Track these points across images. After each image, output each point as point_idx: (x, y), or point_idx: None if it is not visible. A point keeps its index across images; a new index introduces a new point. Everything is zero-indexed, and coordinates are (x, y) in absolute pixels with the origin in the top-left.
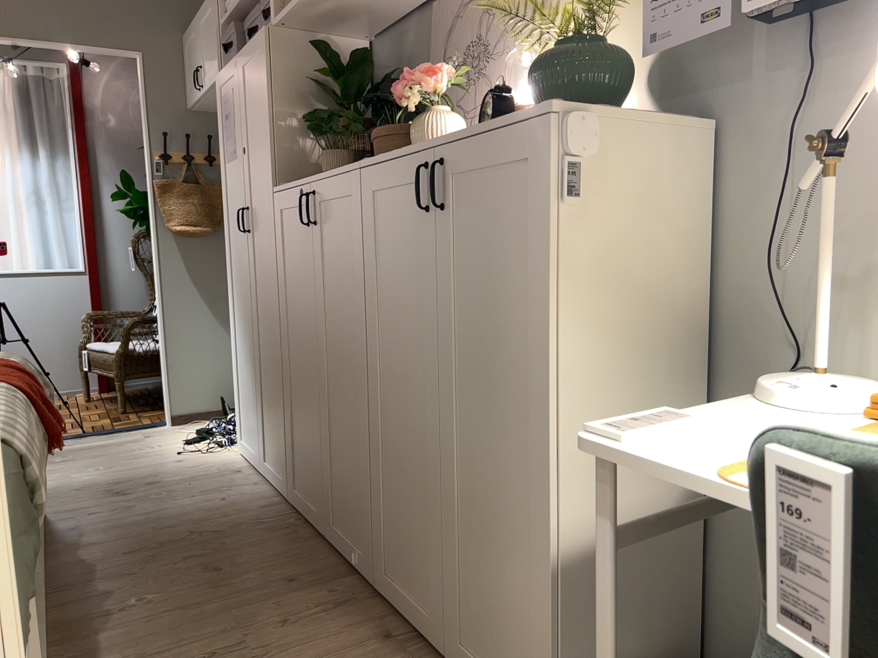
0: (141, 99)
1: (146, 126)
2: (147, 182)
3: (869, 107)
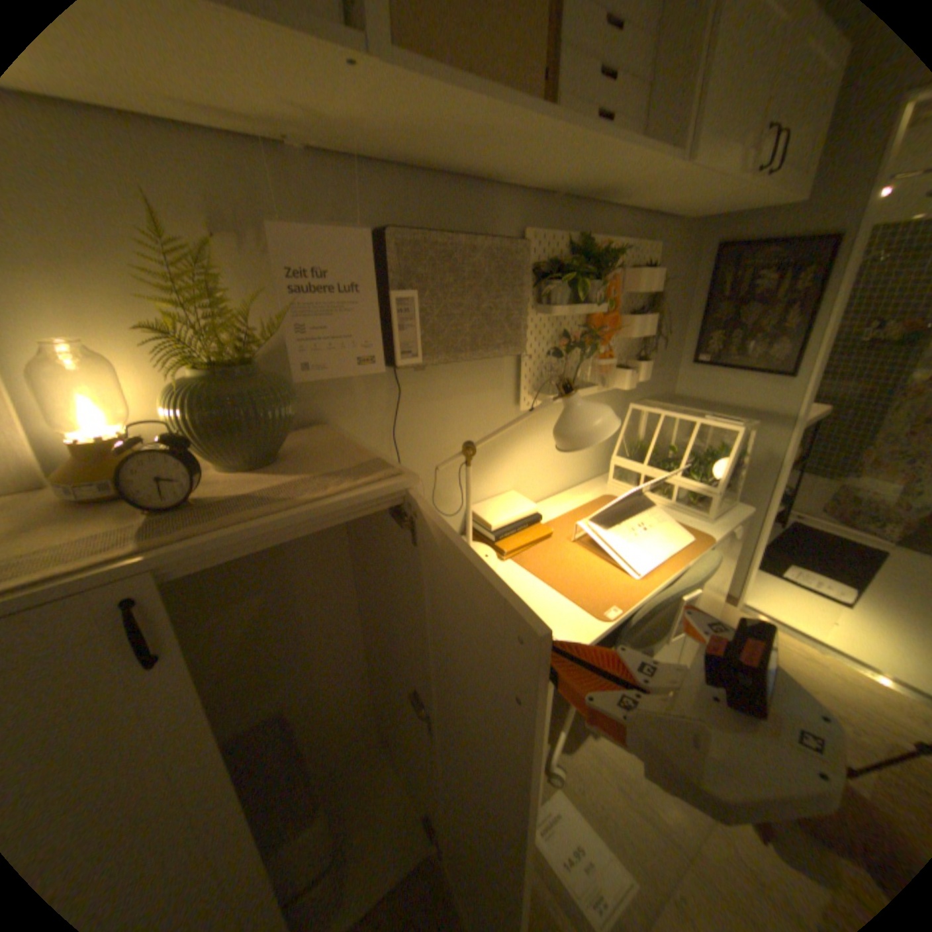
0: None
1: None
2: None
3: (421, 411)
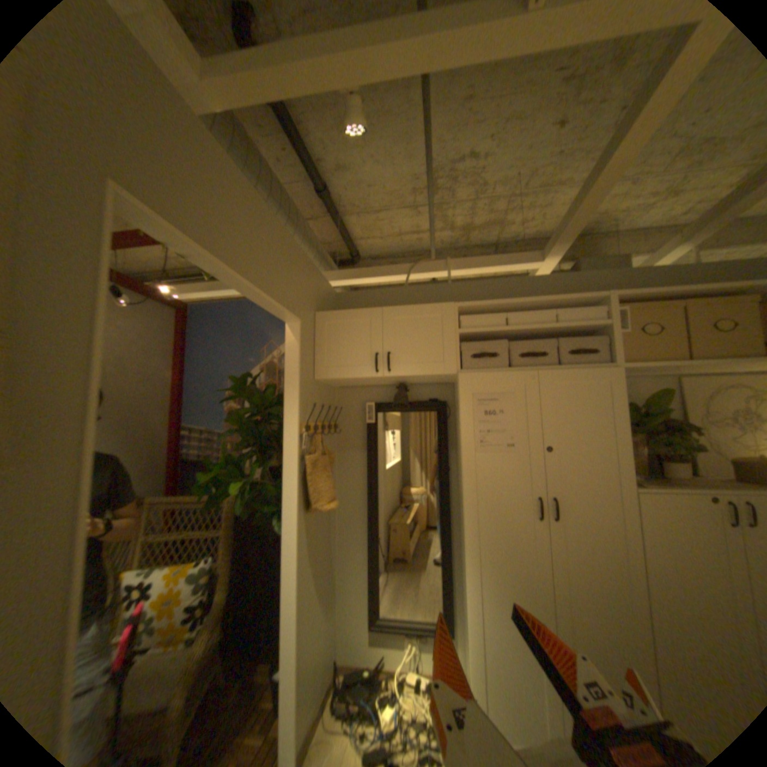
0: (291, 368)
1: (298, 397)
2: (285, 458)
3: None
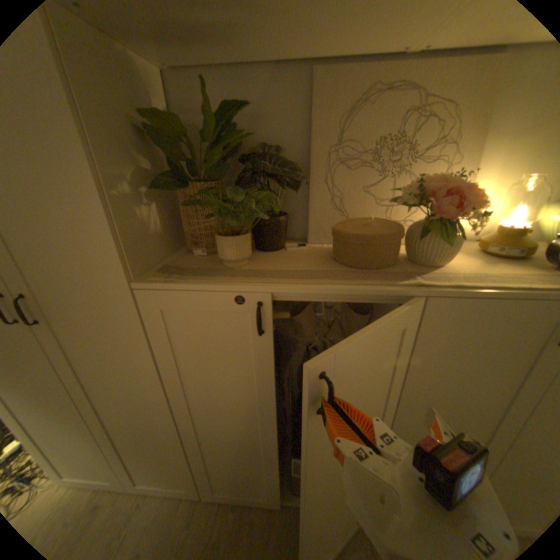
0: None
1: None
2: None
3: None
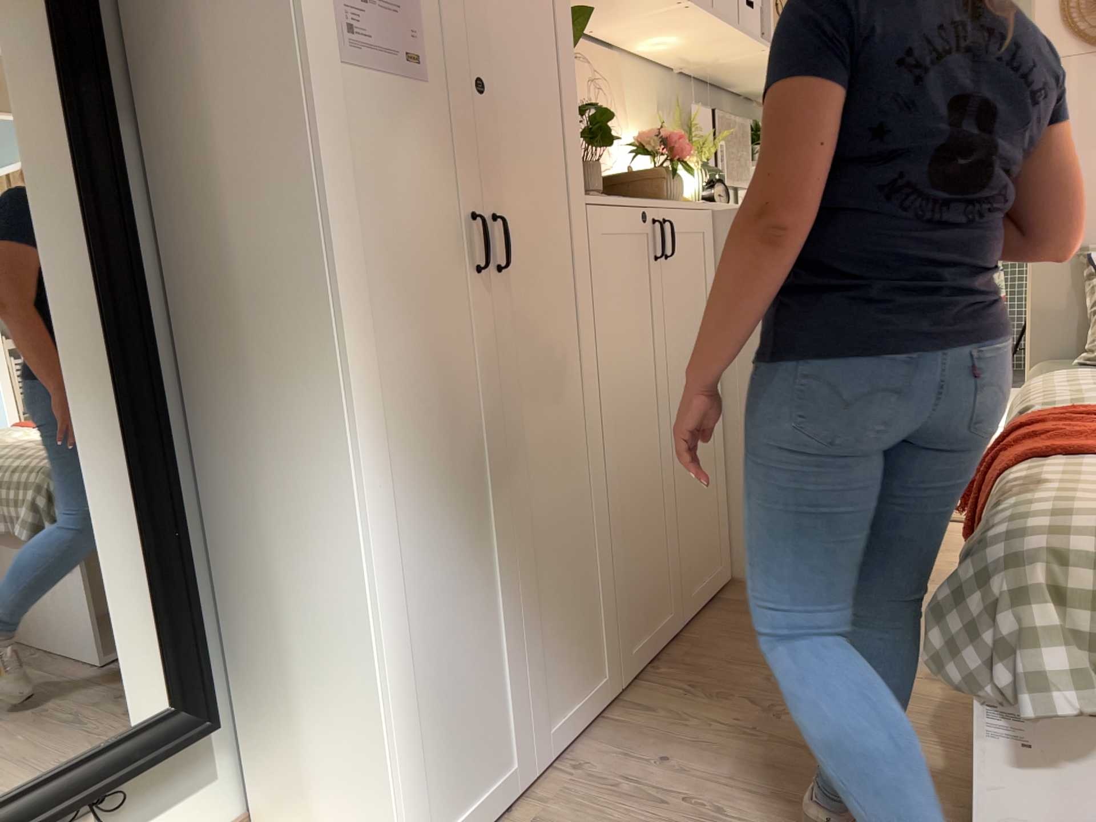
0: None
1: None
2: None
3: None
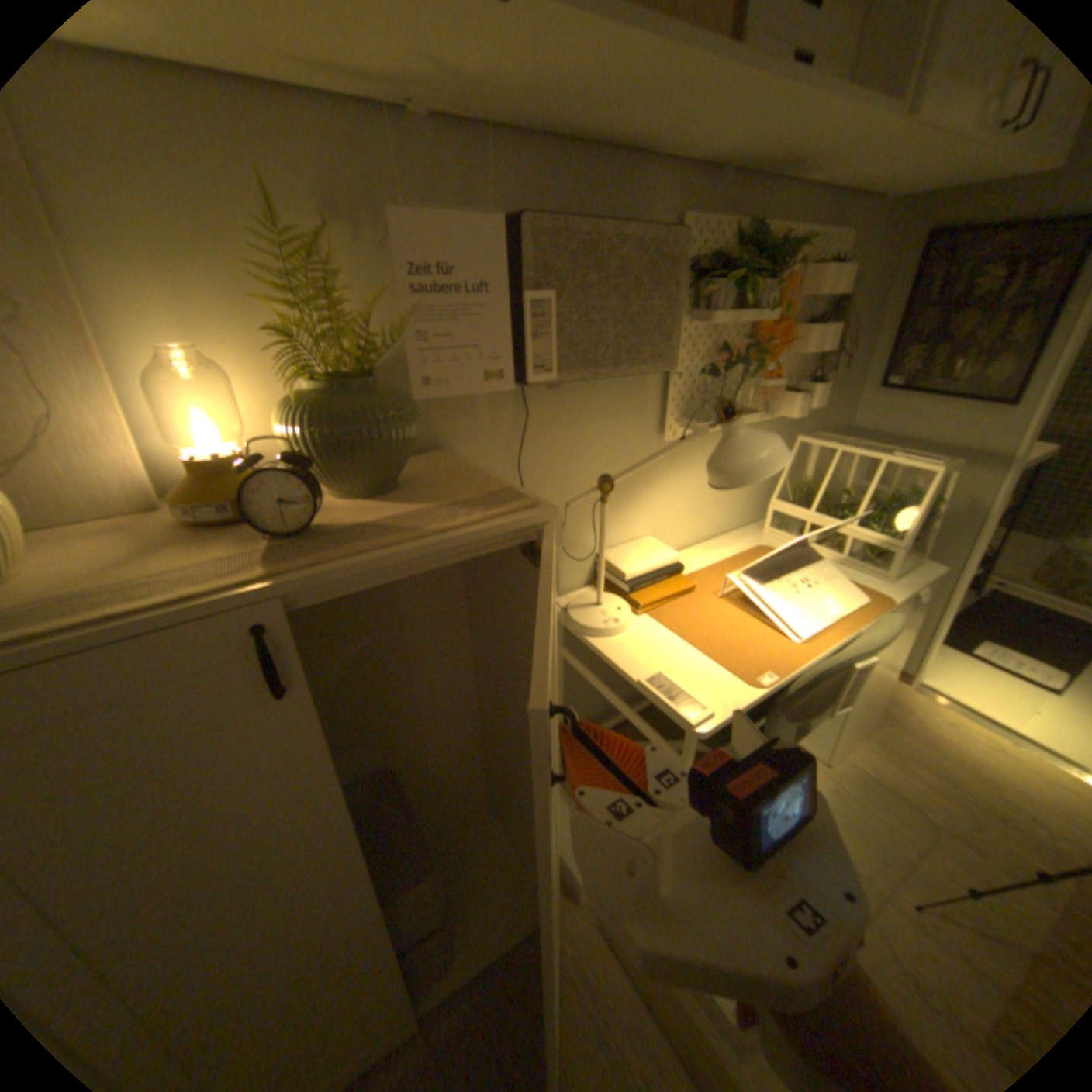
0: None
1: None
2: None
3: (550, 438)
